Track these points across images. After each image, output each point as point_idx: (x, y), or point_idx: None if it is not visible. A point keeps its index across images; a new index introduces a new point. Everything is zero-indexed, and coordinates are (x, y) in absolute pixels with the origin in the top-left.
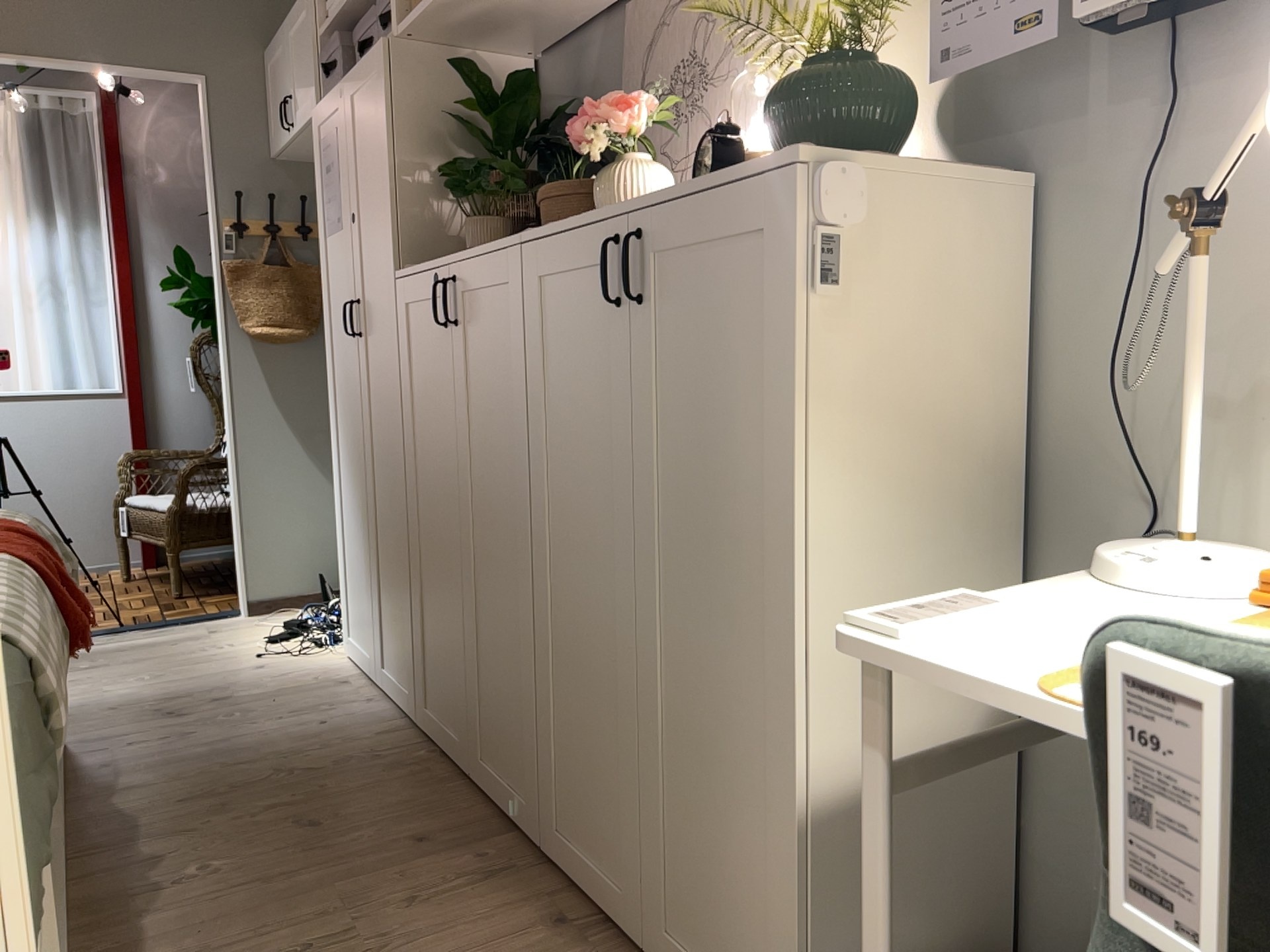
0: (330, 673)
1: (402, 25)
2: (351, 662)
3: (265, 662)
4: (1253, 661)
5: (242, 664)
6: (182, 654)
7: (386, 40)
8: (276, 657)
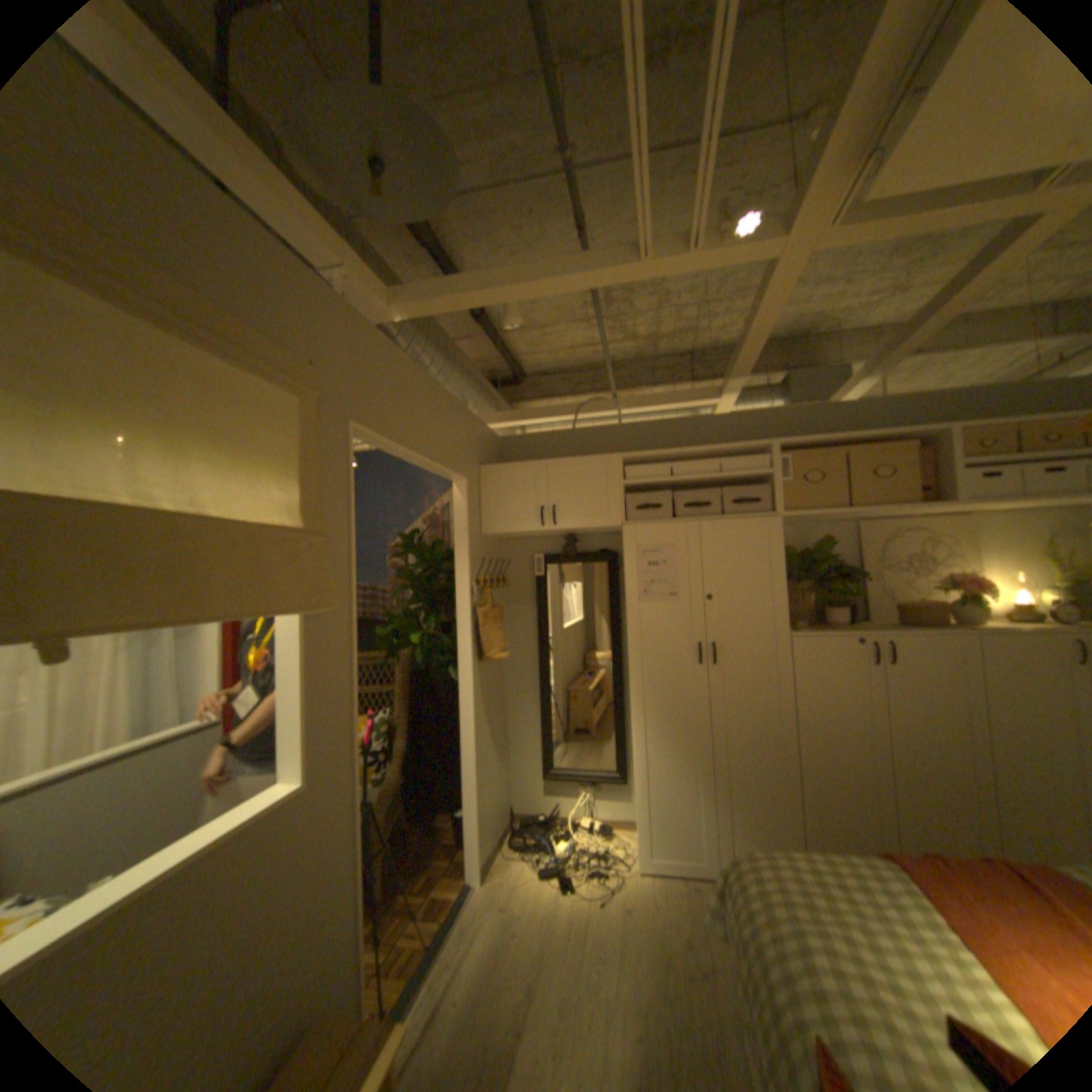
0: (669, 892)
1: (792, 516)
2: (658, 880)
3: (615, 909)
4: None
5: (611, 920)
6: (549, 940)
7: (778, 520)
8: (610, 903)
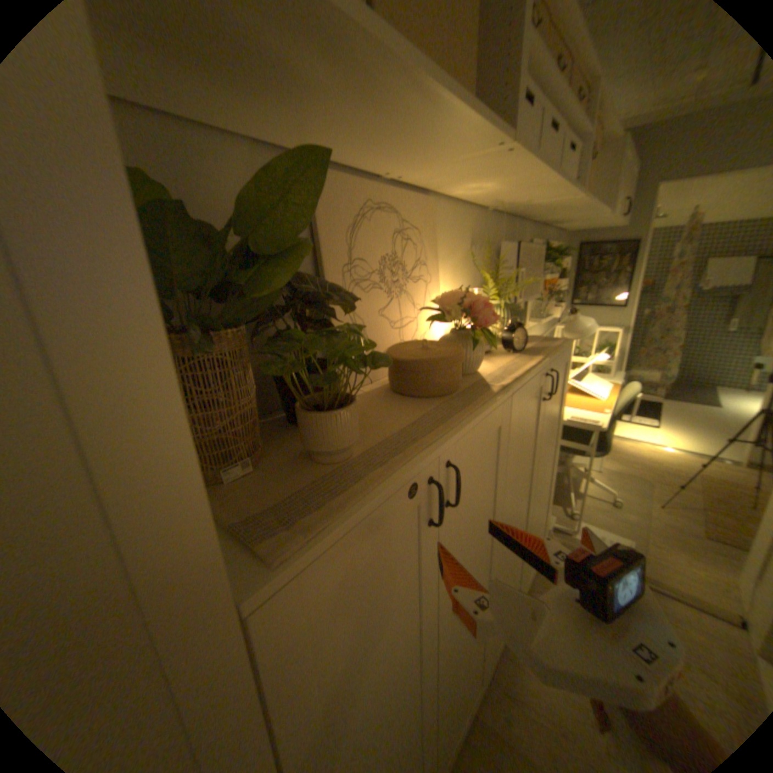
0: None
1: None
2: None
3: None
4: (634, 391)
5: None
6: None
7: None
8: None
